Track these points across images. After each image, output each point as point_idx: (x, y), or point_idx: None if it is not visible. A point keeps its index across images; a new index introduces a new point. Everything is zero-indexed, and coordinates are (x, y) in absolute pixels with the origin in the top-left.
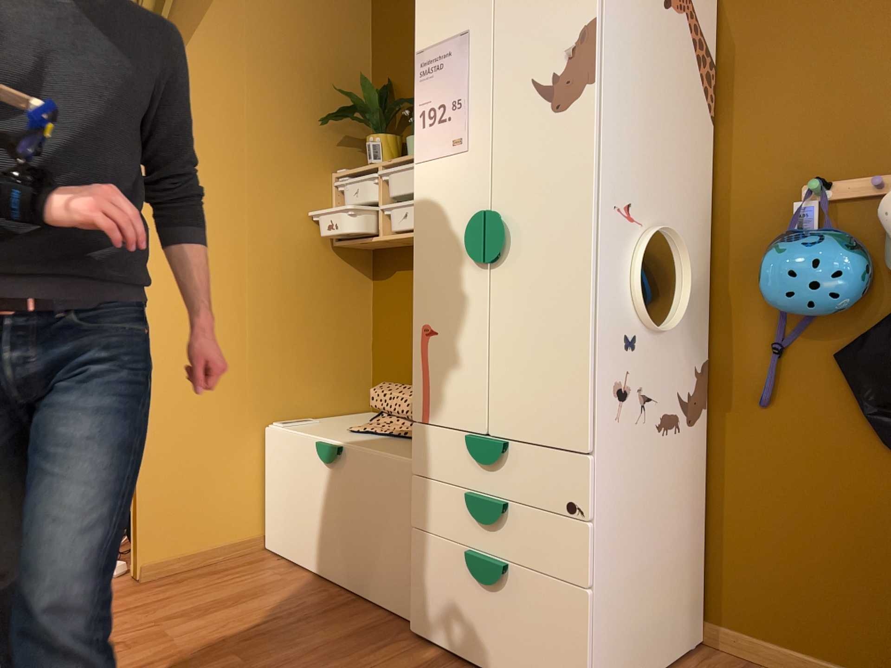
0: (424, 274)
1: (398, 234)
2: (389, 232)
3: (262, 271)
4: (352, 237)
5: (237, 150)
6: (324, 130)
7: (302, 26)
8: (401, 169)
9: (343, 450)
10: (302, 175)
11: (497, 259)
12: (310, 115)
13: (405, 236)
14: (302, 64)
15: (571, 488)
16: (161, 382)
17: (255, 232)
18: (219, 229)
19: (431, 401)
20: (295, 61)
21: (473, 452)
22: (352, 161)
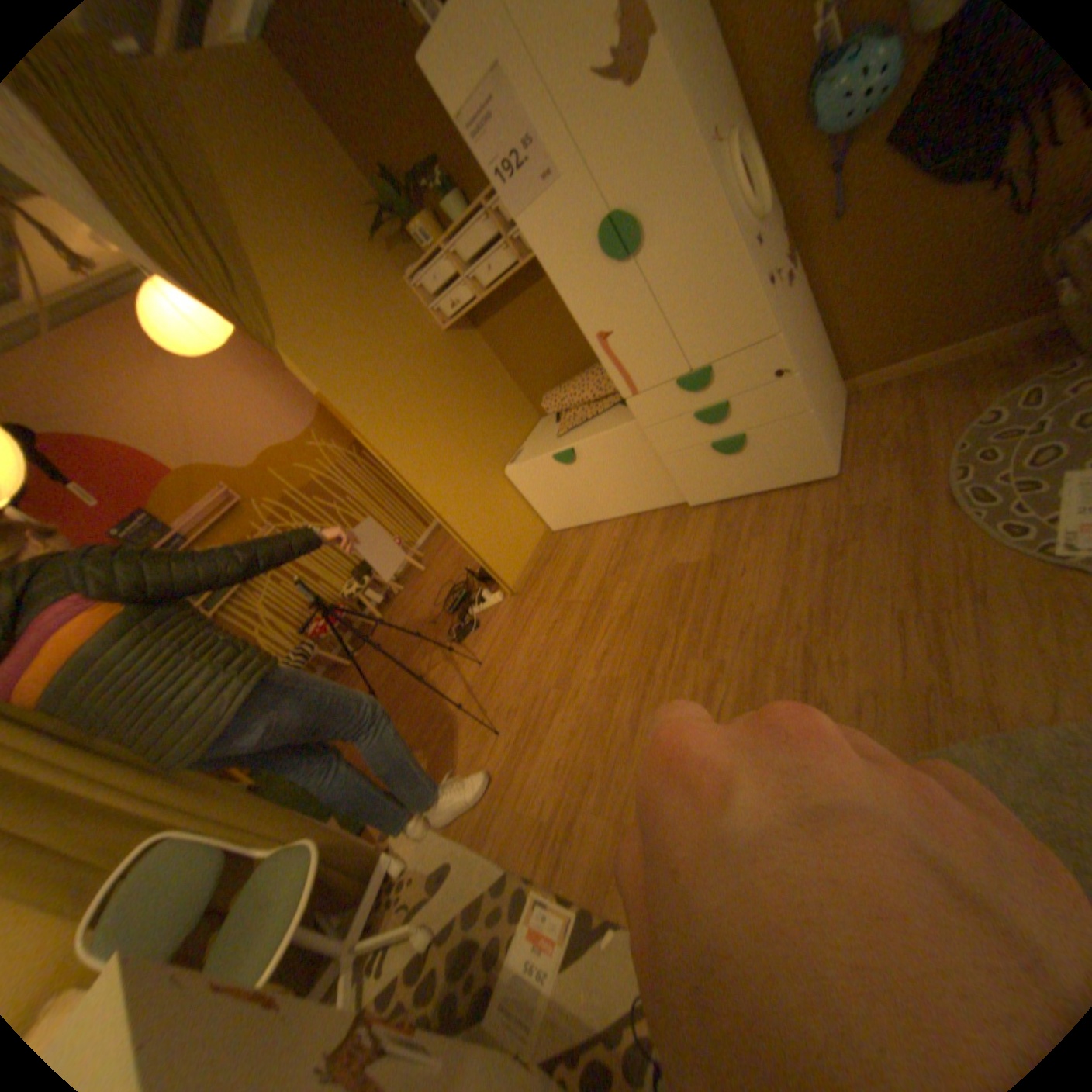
0: (576, 296)
1: (486, 284)
2: (480, 287)
3: (427, 382)
4: (455, 311)
5: (343, 310)
6: (372, 244)
7: (286, 163)
8: (453, 231)
9: (575, 446)
10: (389, 293)
11: (638, 245)
12: (354, 240)
13: (491, 282)
14: (314, 198)
15: (773, 360)
16: (440, 492)
17: (401, 359)
18: (384, 375)
19: (633, 376)
20: (309, 201)
21: (685, 385)
22: (404, 253)
